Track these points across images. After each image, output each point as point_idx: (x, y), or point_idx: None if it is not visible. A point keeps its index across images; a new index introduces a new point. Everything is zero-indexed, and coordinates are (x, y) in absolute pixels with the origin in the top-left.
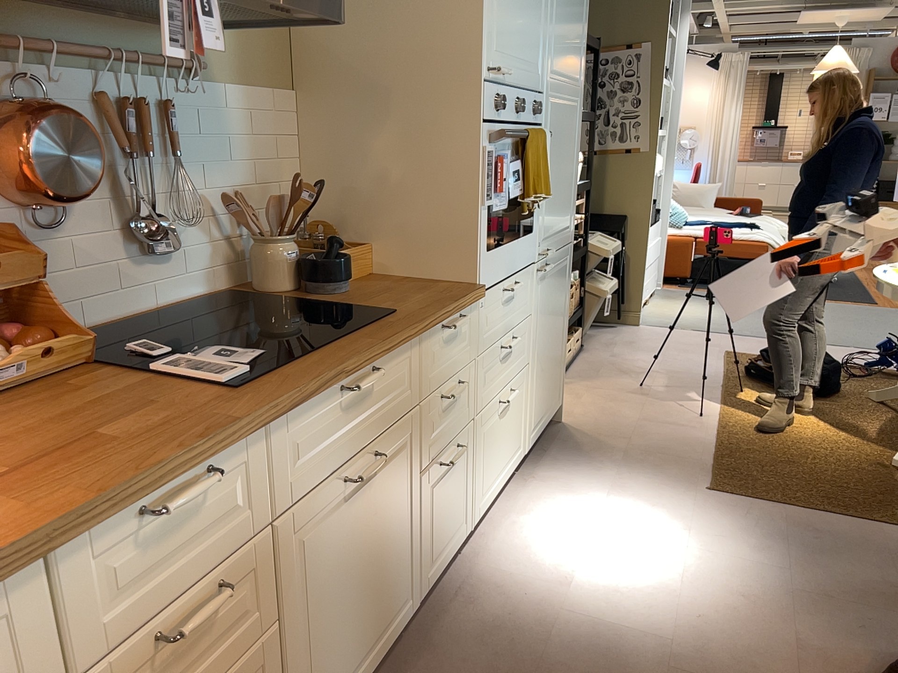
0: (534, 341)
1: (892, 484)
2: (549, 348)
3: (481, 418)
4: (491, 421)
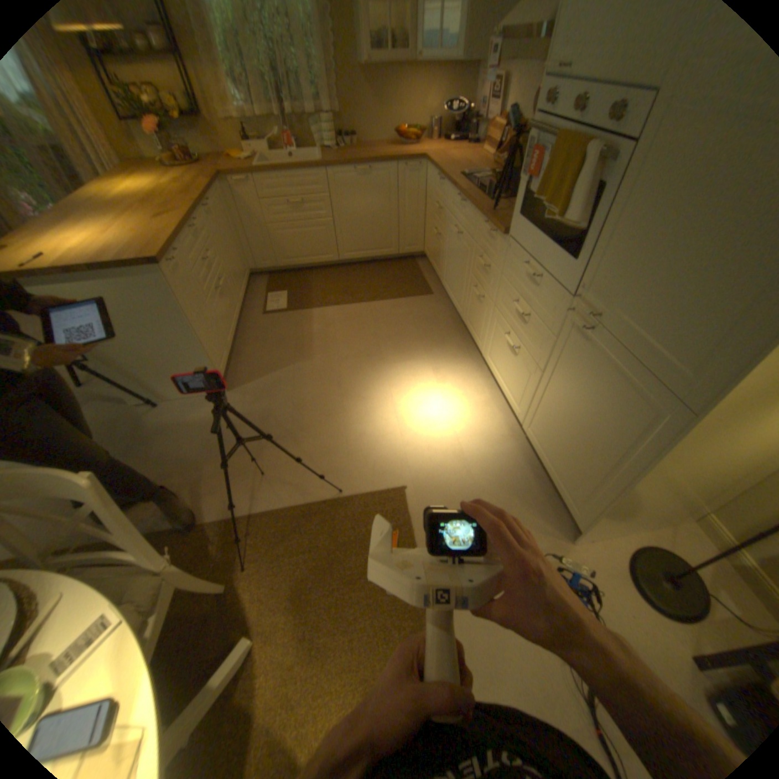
0: (549, 366)
1: (259, 593)
2: (570, 422)
3: (495, 314)
4: (500, 331)
